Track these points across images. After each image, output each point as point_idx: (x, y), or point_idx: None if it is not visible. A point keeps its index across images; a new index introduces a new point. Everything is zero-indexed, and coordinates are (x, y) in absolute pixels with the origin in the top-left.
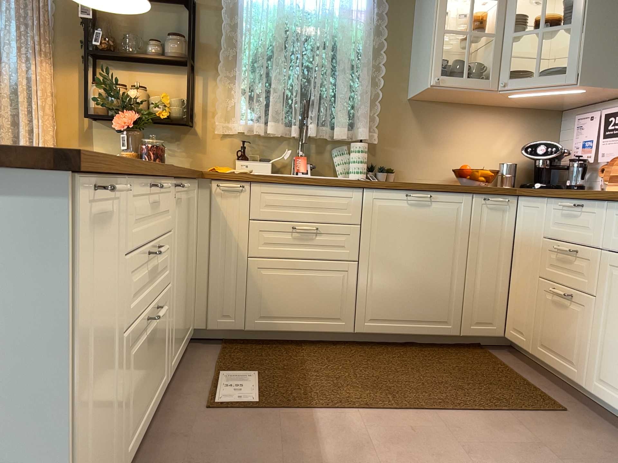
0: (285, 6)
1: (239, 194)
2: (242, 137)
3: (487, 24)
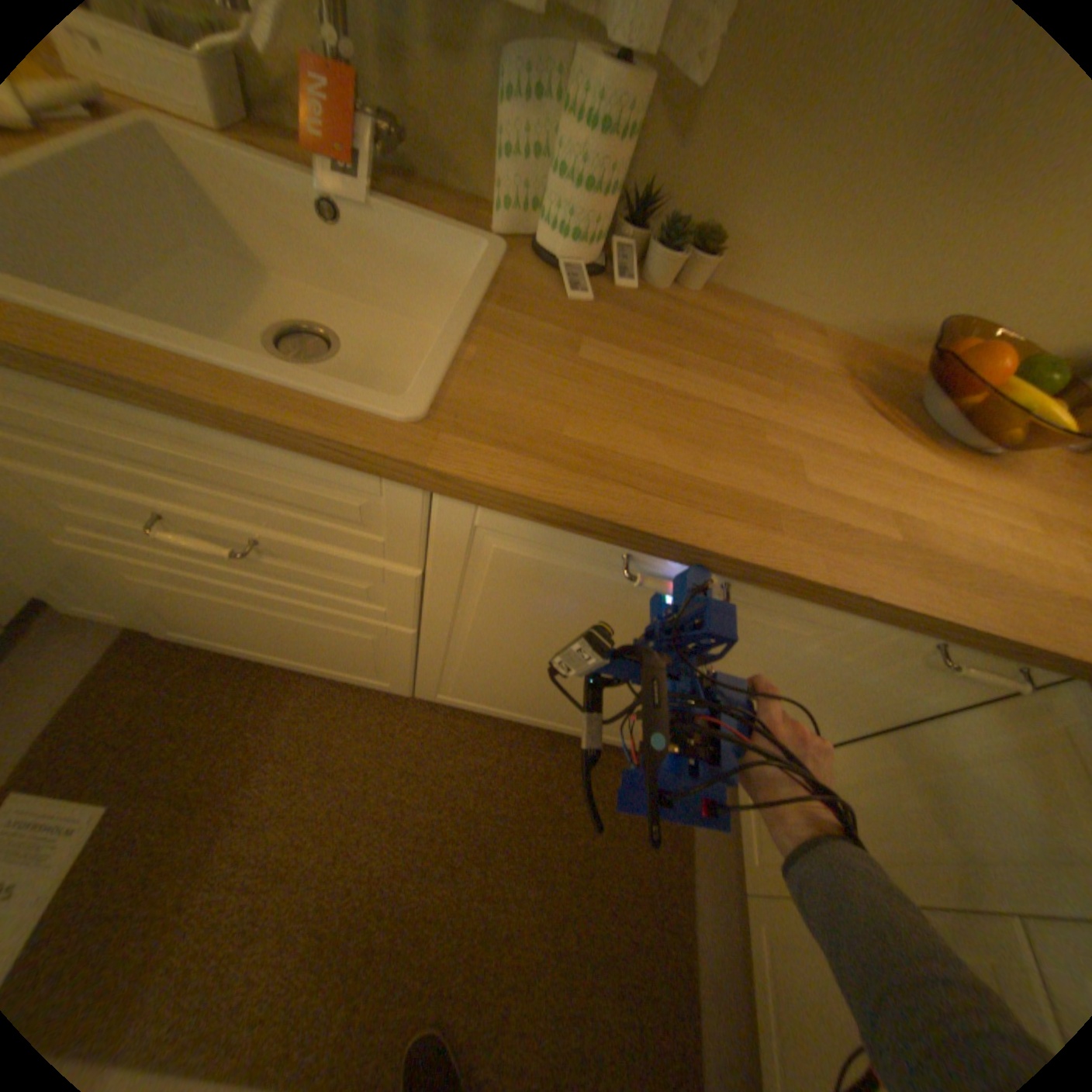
0: None
1: None
2: None
3: None
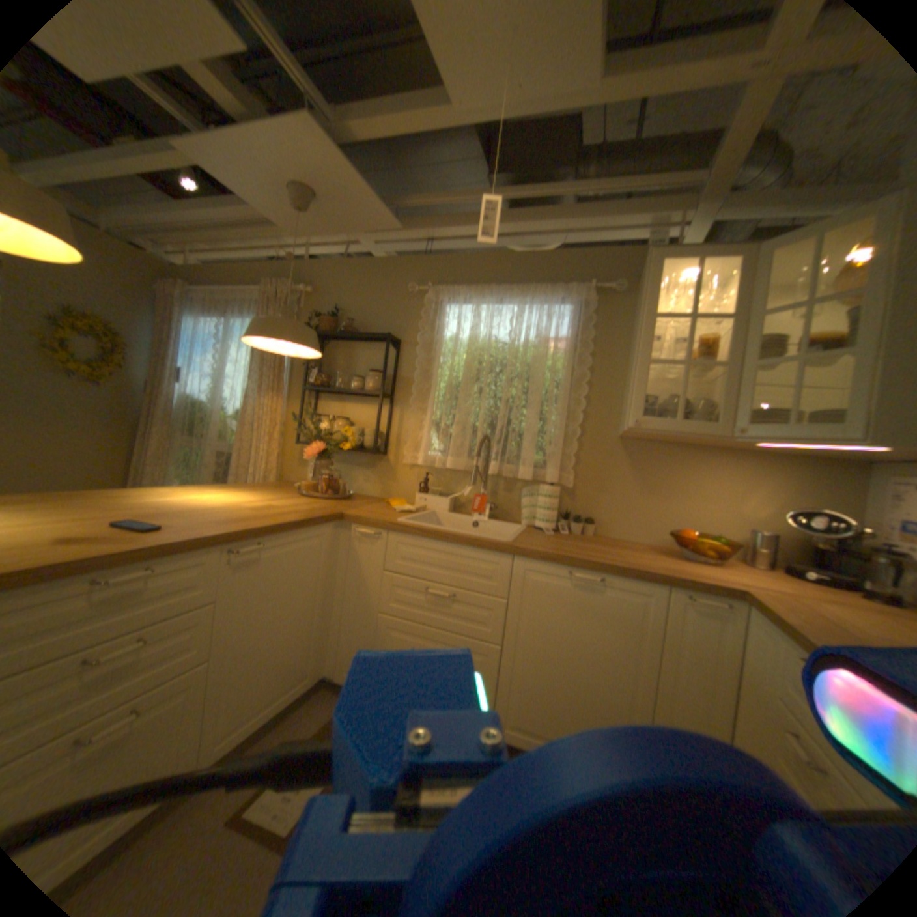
0: (480, 337)
1: (377, 541)
2: (429, 469)
3: (728, 346)
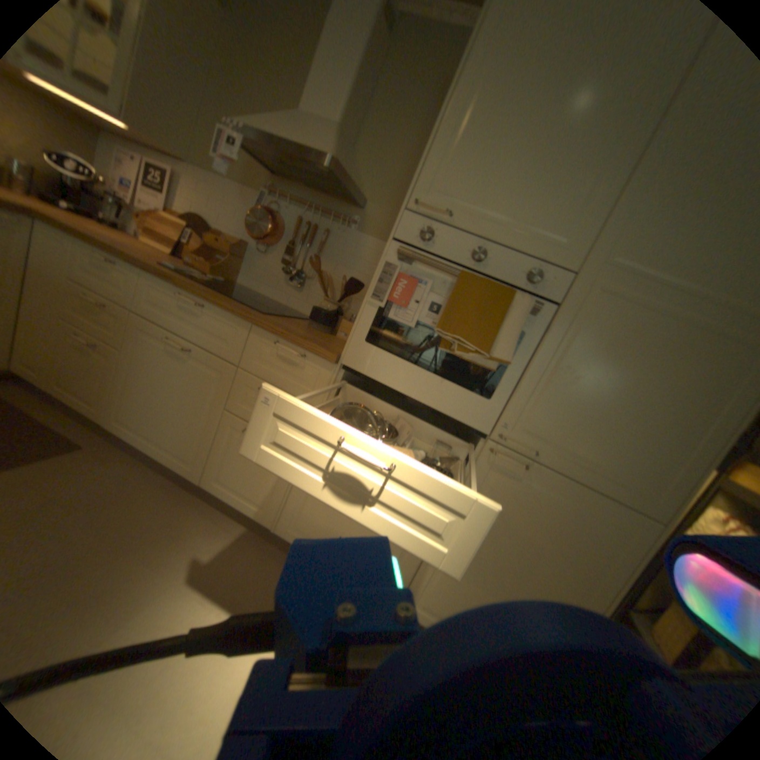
0: None
1: None
2: None
3: None
